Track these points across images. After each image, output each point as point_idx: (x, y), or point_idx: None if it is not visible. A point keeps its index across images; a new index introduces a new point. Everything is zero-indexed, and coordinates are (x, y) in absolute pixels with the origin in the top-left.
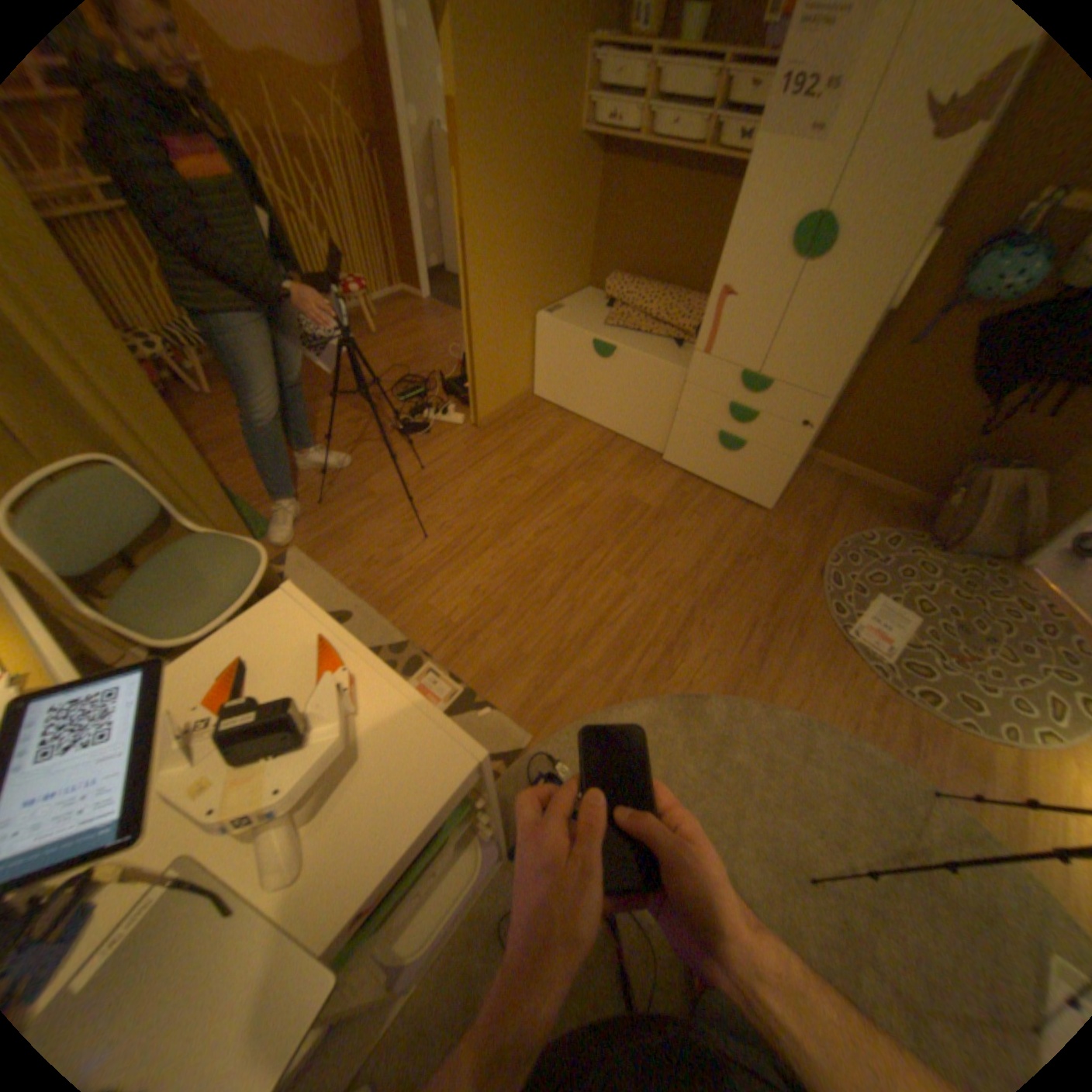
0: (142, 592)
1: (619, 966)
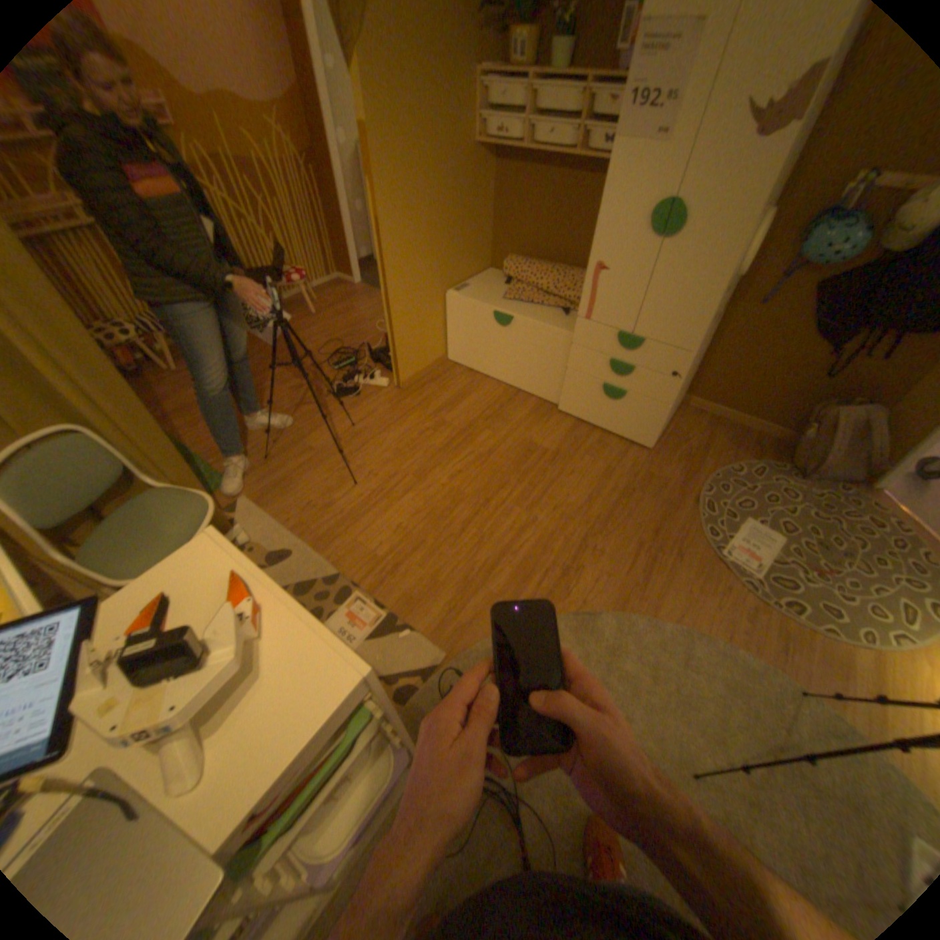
0: (108, 539)
1: (523, 859)
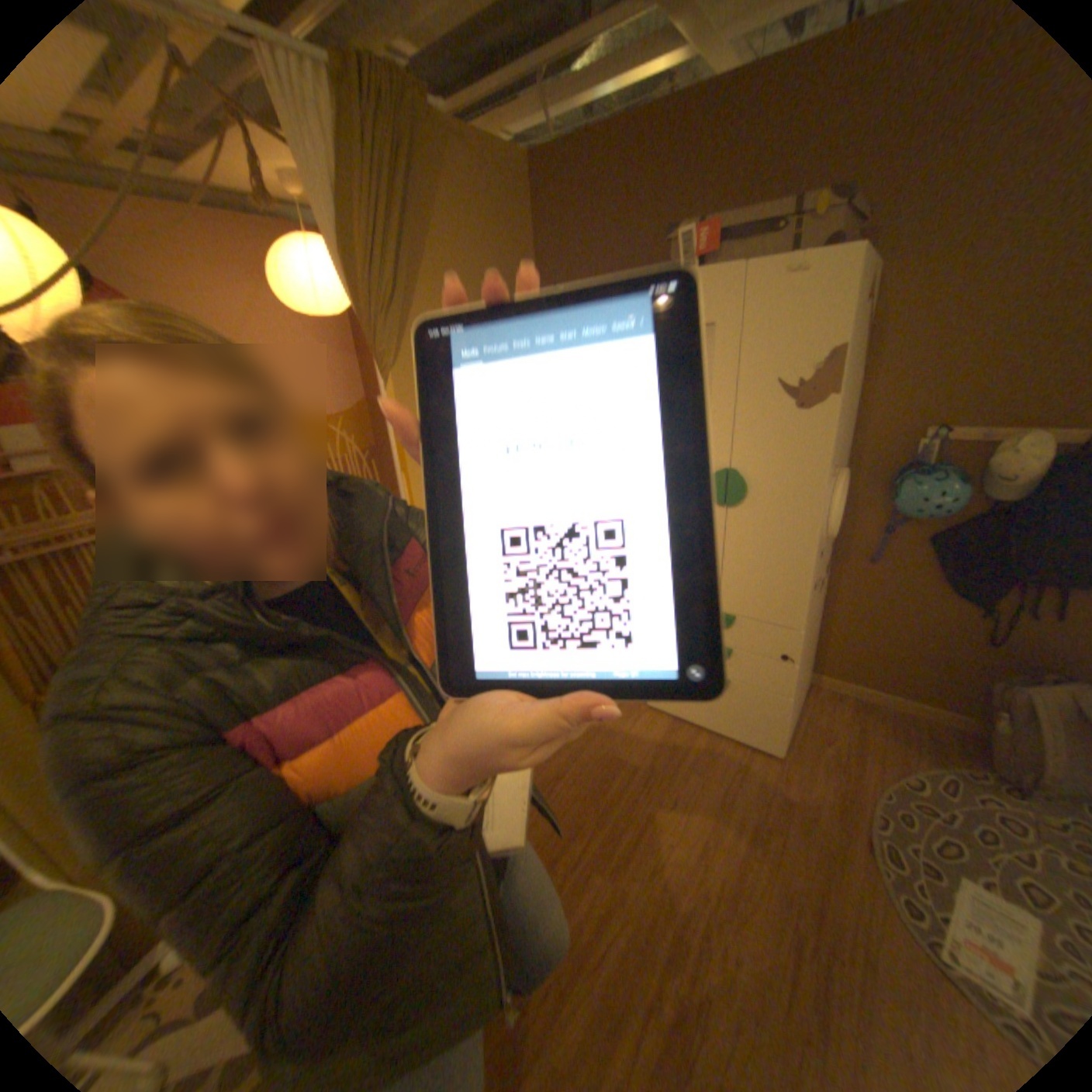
0: None
1: None
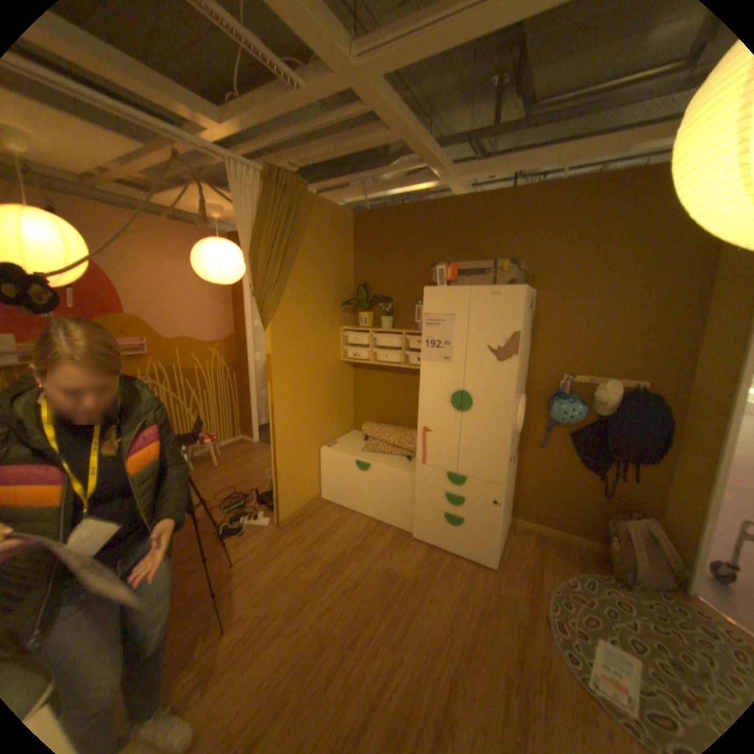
0: None
1: None
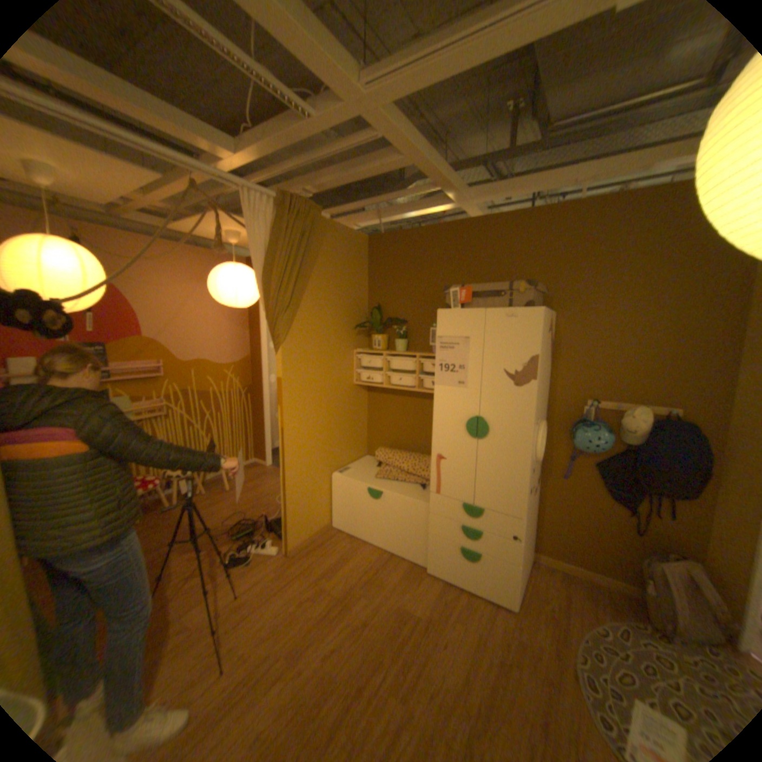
0: None
1: None
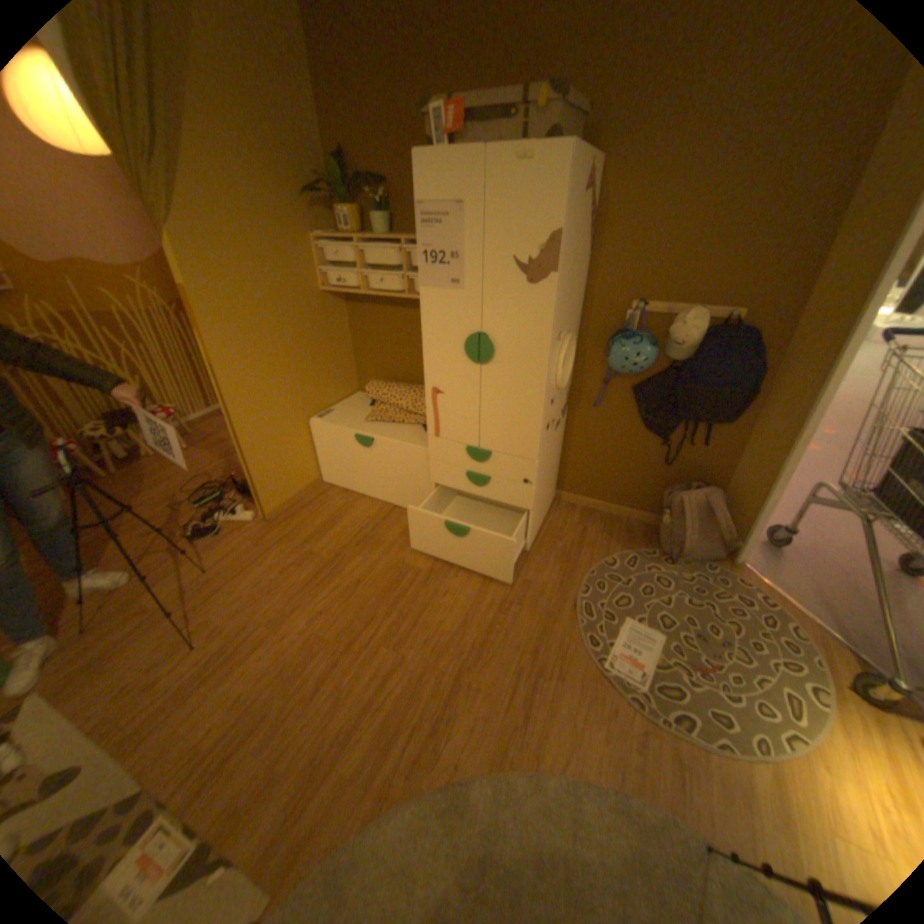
0: None
1: None
